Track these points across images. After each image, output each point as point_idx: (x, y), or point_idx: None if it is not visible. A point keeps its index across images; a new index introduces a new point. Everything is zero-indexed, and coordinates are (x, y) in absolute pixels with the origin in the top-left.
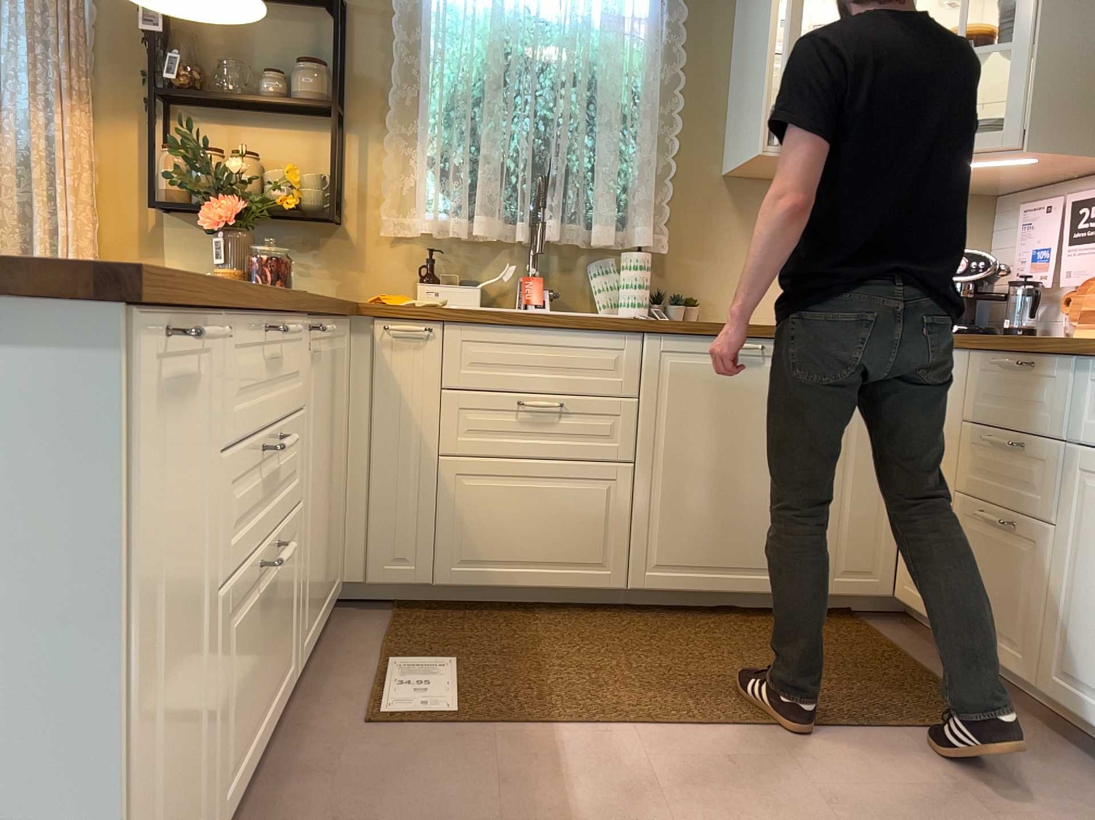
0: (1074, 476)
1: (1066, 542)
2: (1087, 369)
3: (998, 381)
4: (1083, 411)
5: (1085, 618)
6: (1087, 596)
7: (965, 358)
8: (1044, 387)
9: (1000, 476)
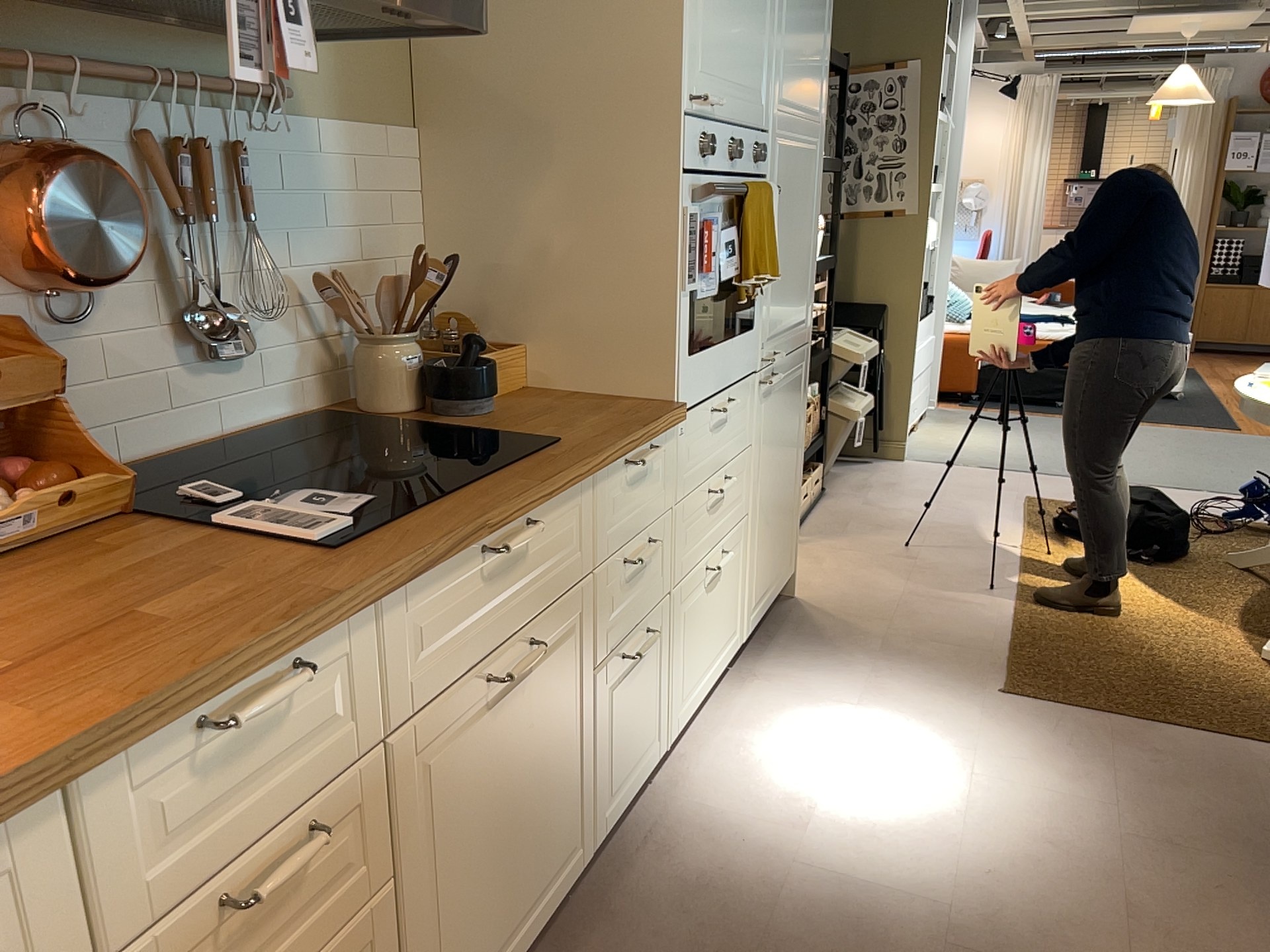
0: (402, 778)
1: (409, 875)
2: (391, 603)
3: (189, 775)
4: (395, 673)
5: (449, 926)
6: (447, 898)
7: (26, 825)
8: (321, 690)
9: (255, 950)
